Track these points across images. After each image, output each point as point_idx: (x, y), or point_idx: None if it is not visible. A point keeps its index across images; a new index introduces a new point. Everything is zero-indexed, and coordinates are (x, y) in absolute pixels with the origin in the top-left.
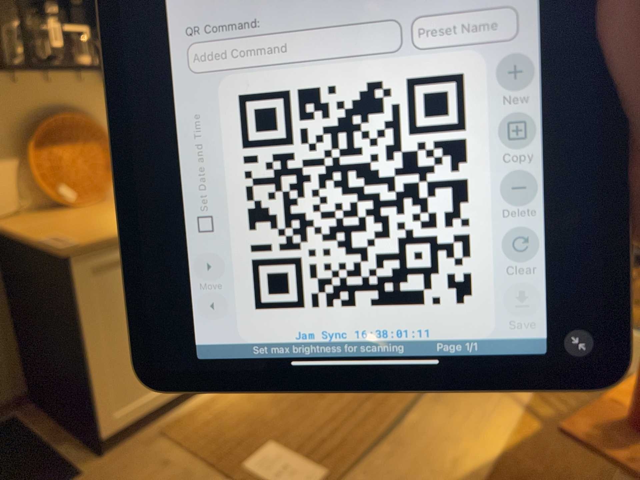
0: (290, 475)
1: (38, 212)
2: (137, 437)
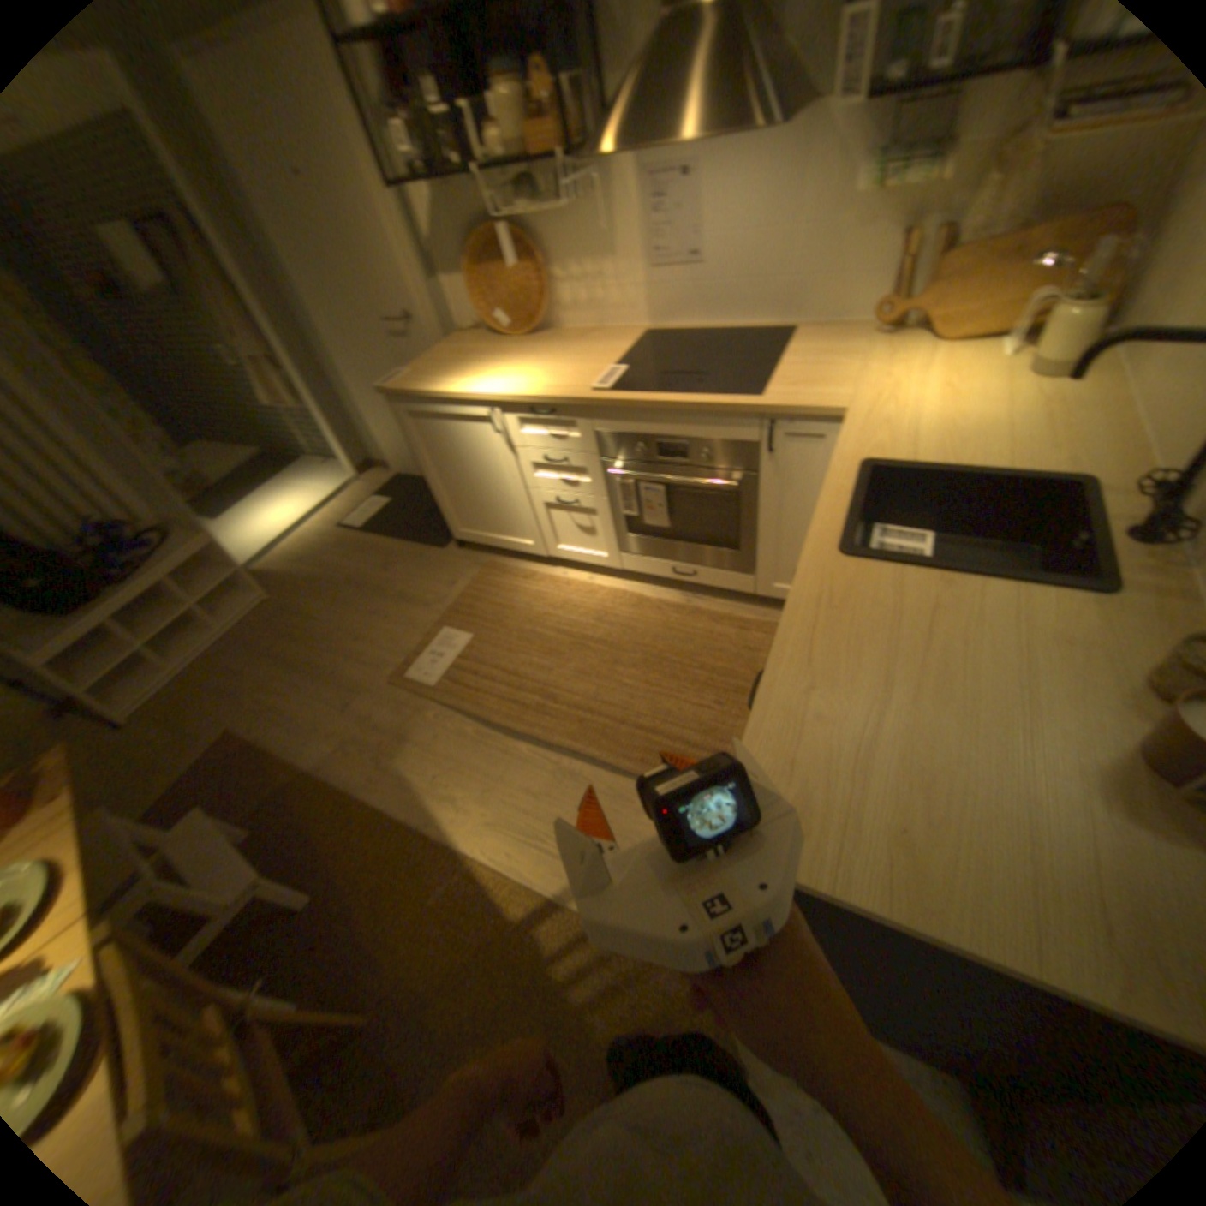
0: (432, 660)
1: (485, 332)
2: (479, 555)
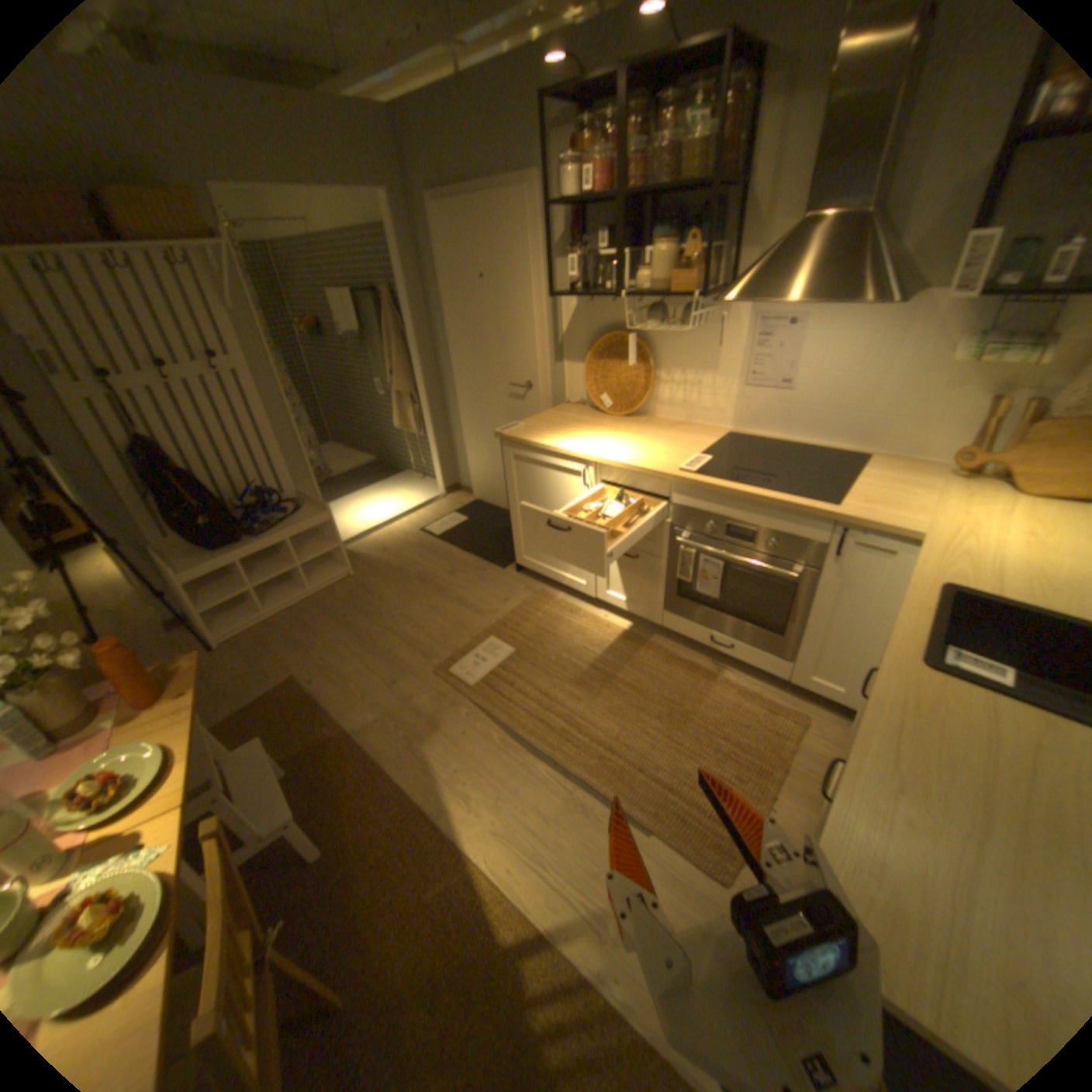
0: (478, 662)
1: (592, 408)
2: (536, 582)
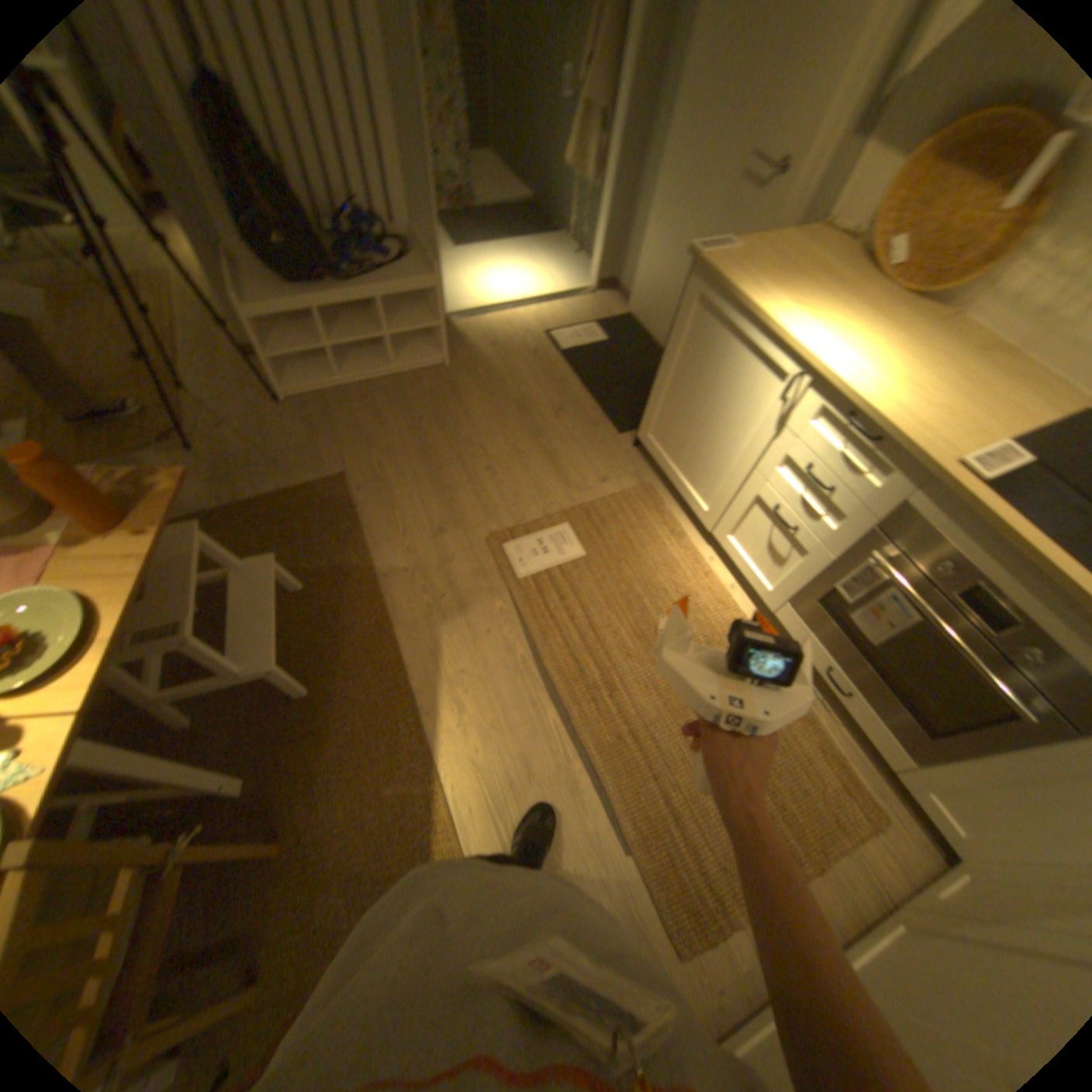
0: (538, 550)
1: (866, 251)
2: (650, 471)
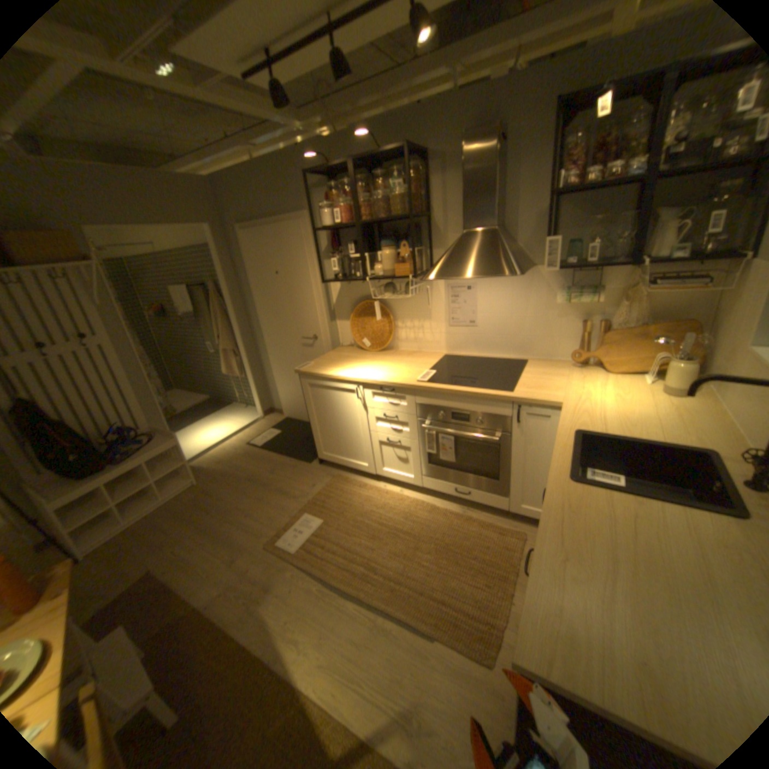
0: (296, 535)
1: (357, 348)
2: (333, 470)
